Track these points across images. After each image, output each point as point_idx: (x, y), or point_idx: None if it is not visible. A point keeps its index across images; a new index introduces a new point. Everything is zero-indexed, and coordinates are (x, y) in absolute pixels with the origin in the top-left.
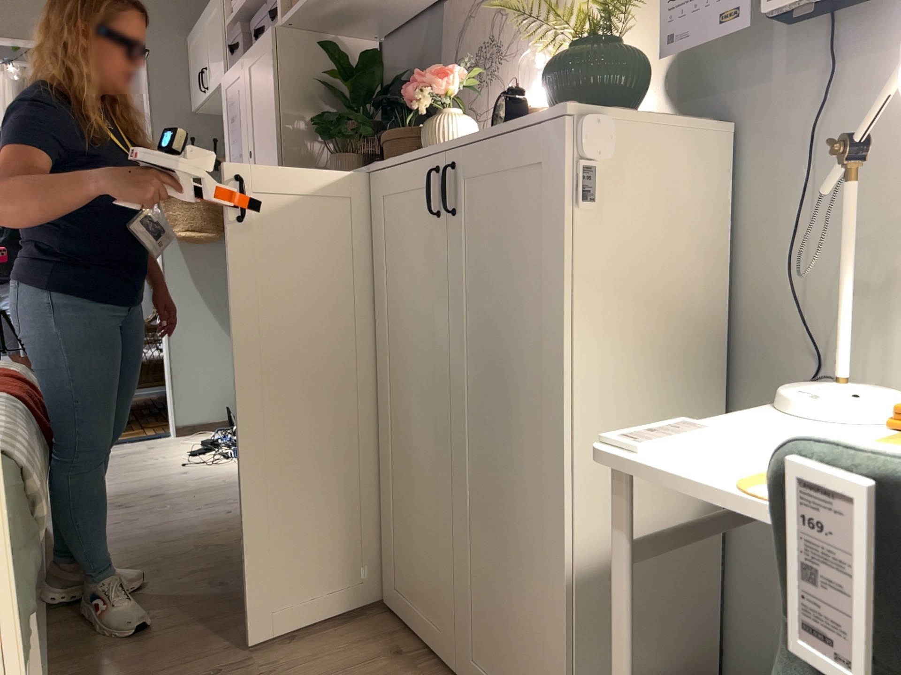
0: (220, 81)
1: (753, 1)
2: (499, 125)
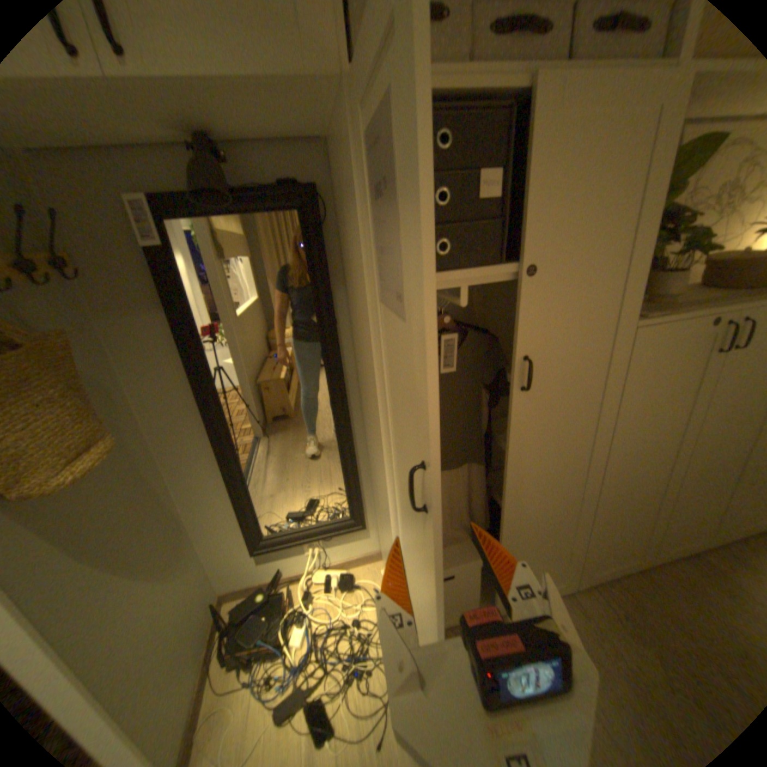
0: (296, 73)
1: None
2: None
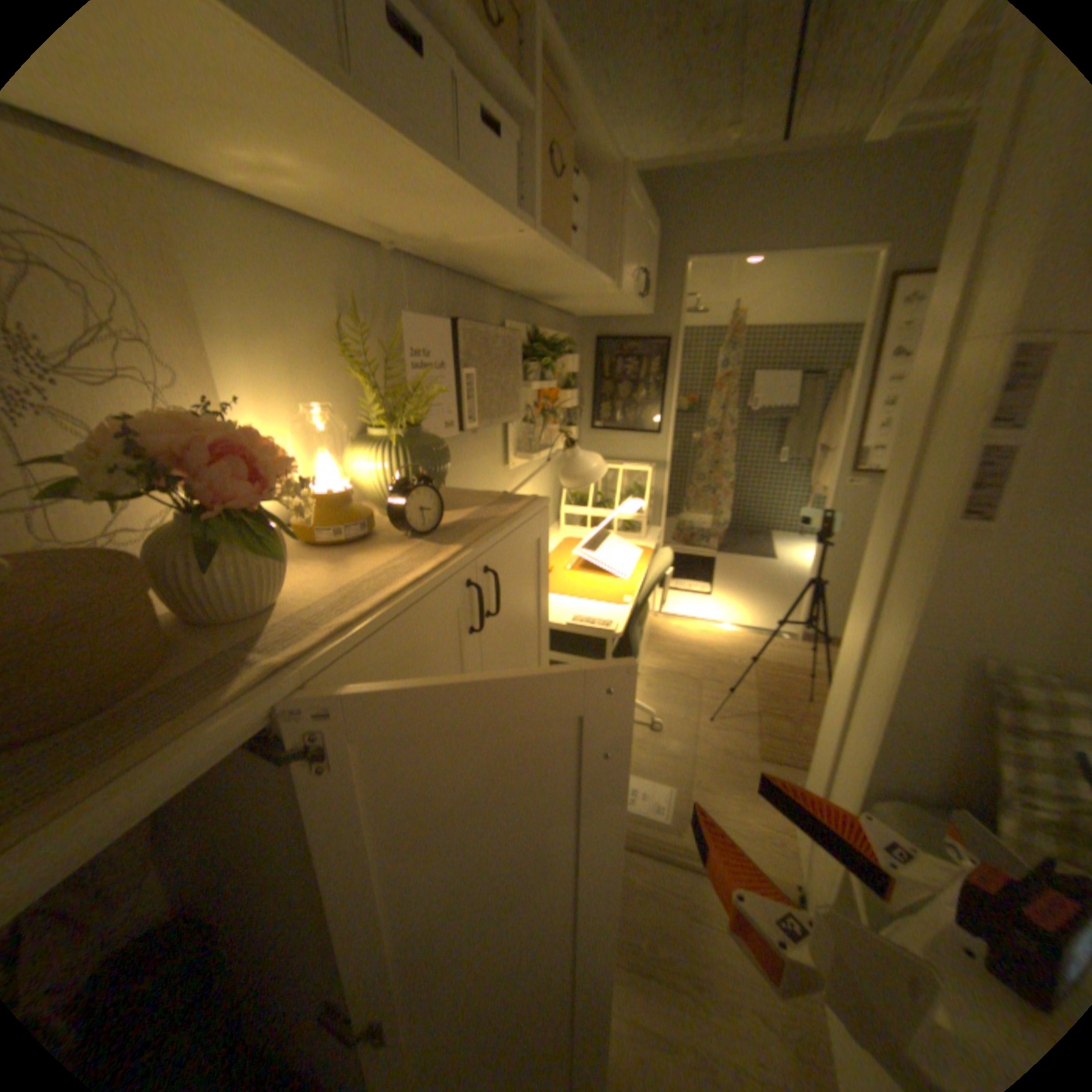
0: None
1: (455, 417)
2: (518, 516)
